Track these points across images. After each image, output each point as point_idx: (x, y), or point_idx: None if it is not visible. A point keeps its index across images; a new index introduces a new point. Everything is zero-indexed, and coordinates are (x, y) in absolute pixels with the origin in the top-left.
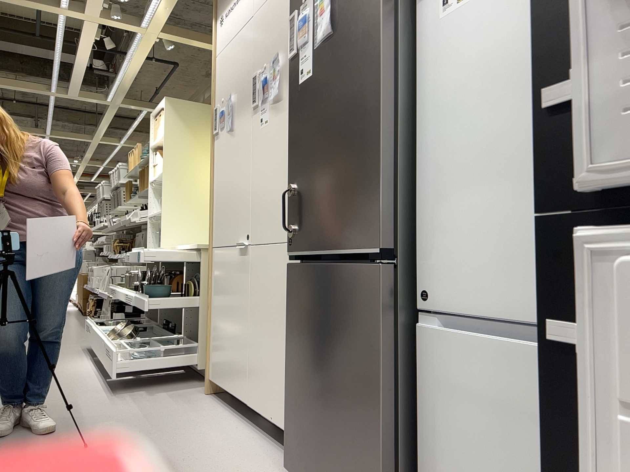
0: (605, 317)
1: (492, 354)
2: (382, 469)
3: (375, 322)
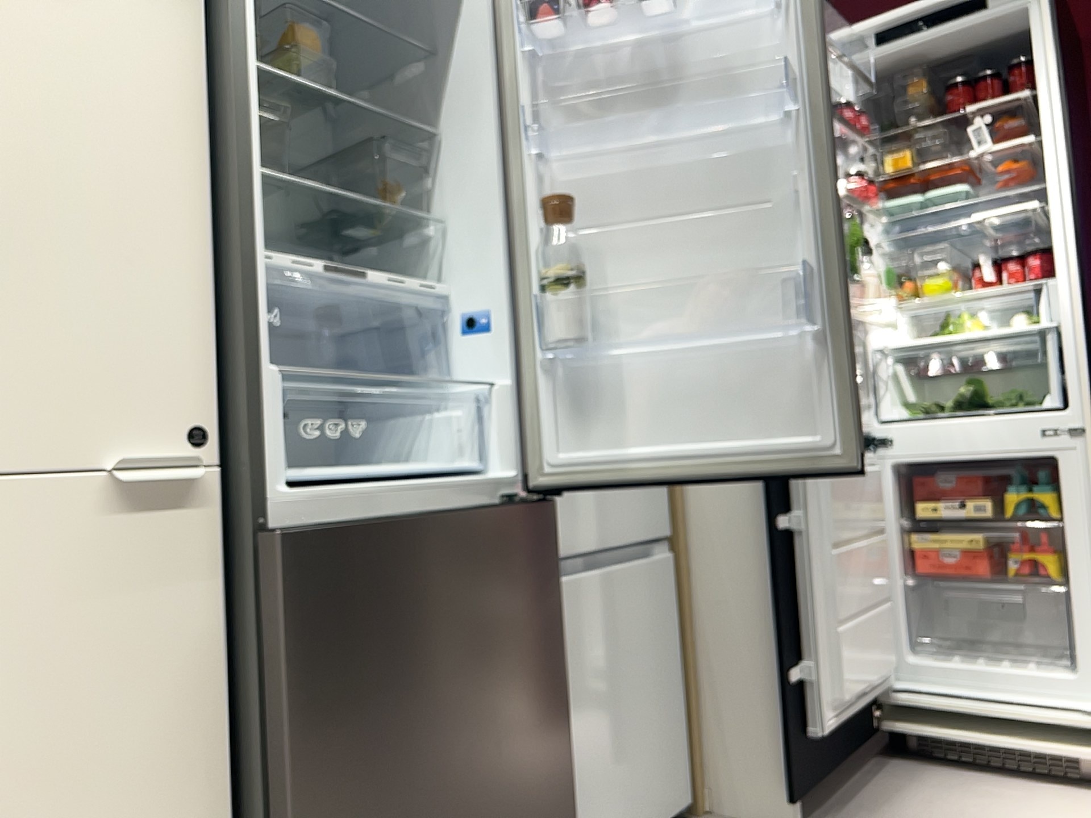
0: (807, 500)
1: (607, 583)
2: (561, 810)
3: (550, 586)
